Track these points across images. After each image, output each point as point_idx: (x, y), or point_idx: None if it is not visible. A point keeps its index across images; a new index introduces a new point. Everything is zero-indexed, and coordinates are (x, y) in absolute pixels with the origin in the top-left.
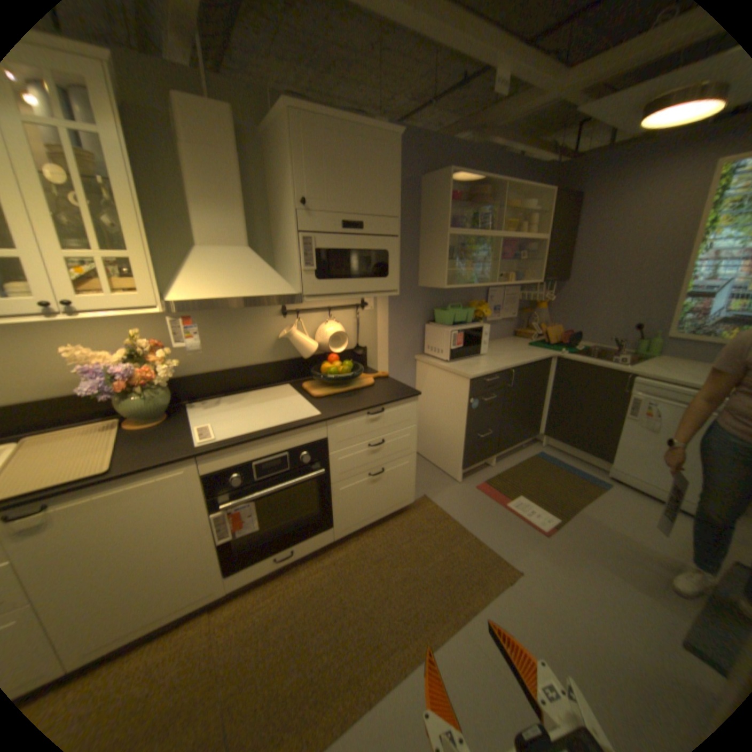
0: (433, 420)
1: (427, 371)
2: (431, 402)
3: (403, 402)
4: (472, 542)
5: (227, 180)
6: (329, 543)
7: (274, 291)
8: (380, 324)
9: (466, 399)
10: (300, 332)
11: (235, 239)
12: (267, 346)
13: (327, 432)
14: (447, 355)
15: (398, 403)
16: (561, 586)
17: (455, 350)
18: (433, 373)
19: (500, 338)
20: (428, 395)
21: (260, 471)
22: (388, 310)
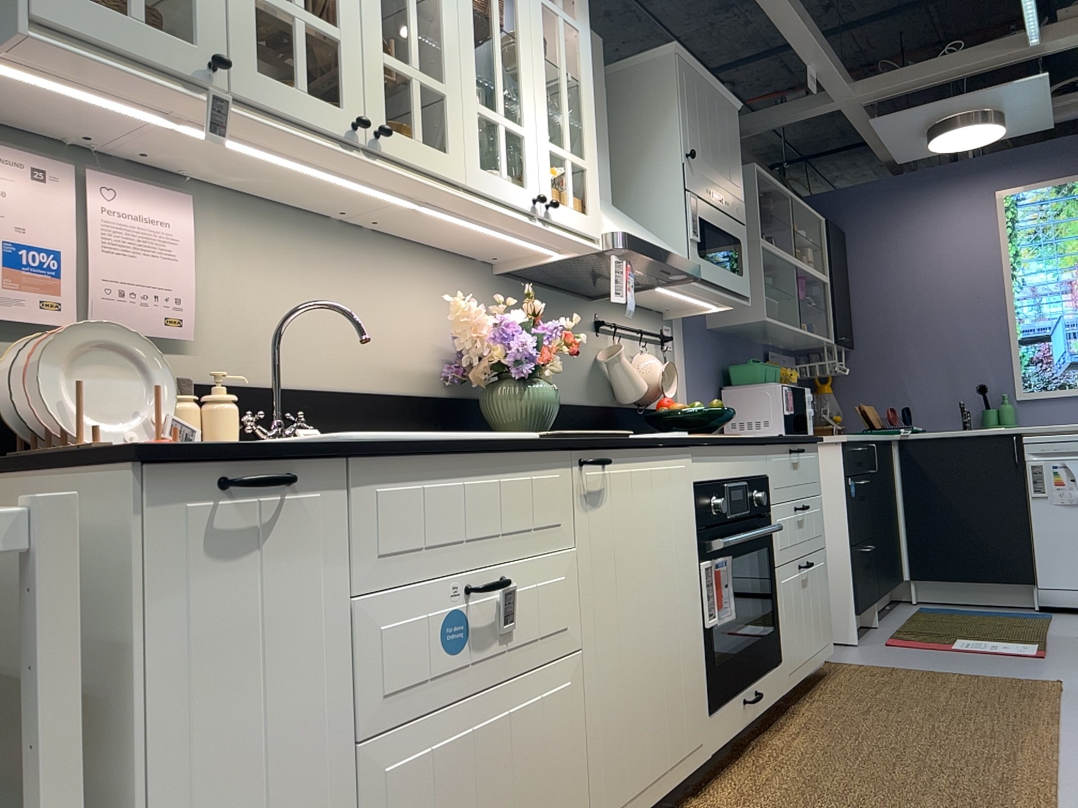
0: None
1: None
2: None
3: (812, 448)
4: (961, 675)
5: (601, 120)
6: (781, 696)
7: (681, 255)
8: (682, 377)
9: (841, 480)
10: (629, 357)
11: (606, 191)
12: (584, 377)
13: (768, 465)
14: (779, 428)
15: (809, 449)
16: None
17: (790, 416)
18: None
19: None
20: None
21: (731, 505)
22: (687, 356)
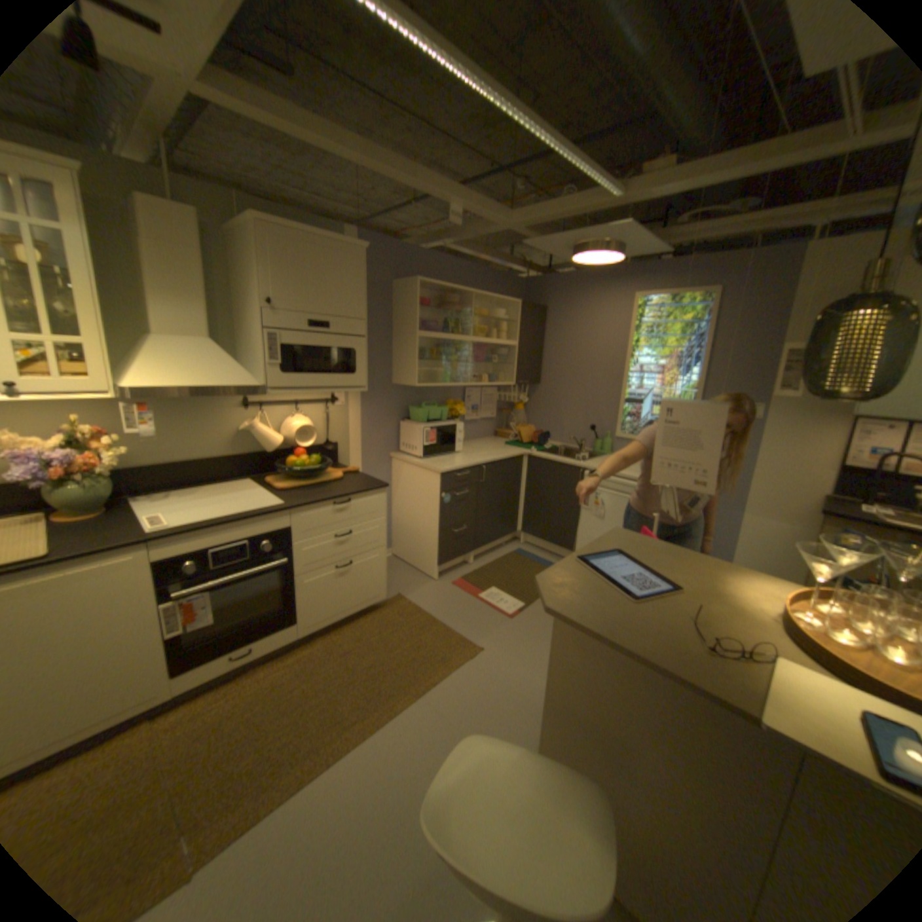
0: (410, 519)
1: (403, 469)
2: (408, 500)
3: (372, 494)
4: (441, 629)
5: (190, 276)
6: (293, 642)
7: (238, 383)
8: (353, 420)
9: (438, 494)
10: (265, 425)
11: (196, 330)
12: (226, 439)
13: (292, 521)
14: (422, 453)
15: (367, 495)
16: (515, 655)
17: (429, 447)
18: (408, 470)
19: (481, 438)
20: (405, 493)
21: (218, 560)
22: (361, 406)
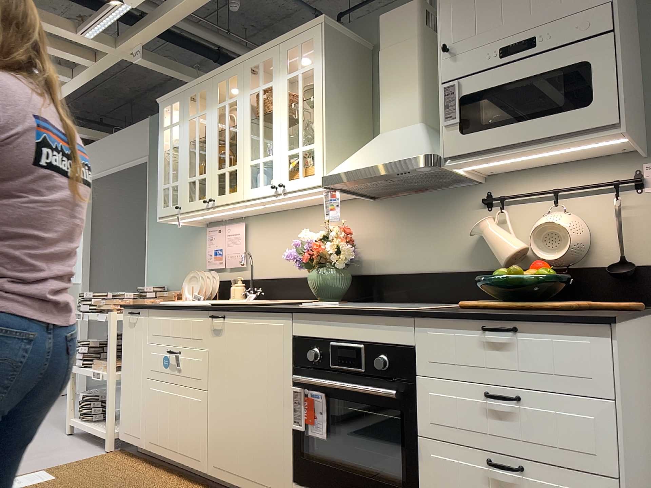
0: None
1: None
2: None
3: (569, 329)
4: None
5: (406, 66)
6: None
7: (405, 156)
8: None
9: None
10: (496, 226)
11: (408, 118)
12: (463, 249)
13: (416, 337)
14: None
15: (556, 329)
16: None
17: None
18: None
19: None
20: None
21: (336, 359)
22: None
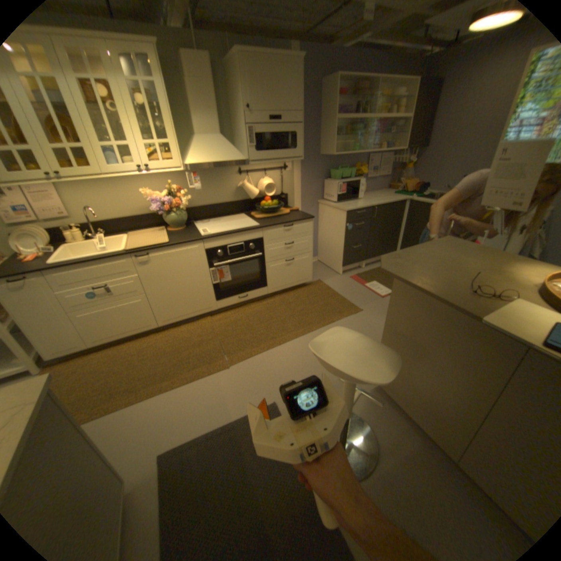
0: (328, 240)
1: (324, 209)
2: (327, 229)
3: (304, 222)
4: (340, 298)
5: (208, 97)
6: (265, 294)
7: (234, 159)
8: (296, 179)
9: (344, 224)
10: (249, 184)
11: (213, 130)
12: (231, 192)
13: (263, 235)
14: (336, 199)
15: (301, 223)
16: (381, 315)
17: (340, 195)
18: (327, 210)
19: (378, 190)
20: (325, 224)
21: (231, 251)
22: (300, 170)
